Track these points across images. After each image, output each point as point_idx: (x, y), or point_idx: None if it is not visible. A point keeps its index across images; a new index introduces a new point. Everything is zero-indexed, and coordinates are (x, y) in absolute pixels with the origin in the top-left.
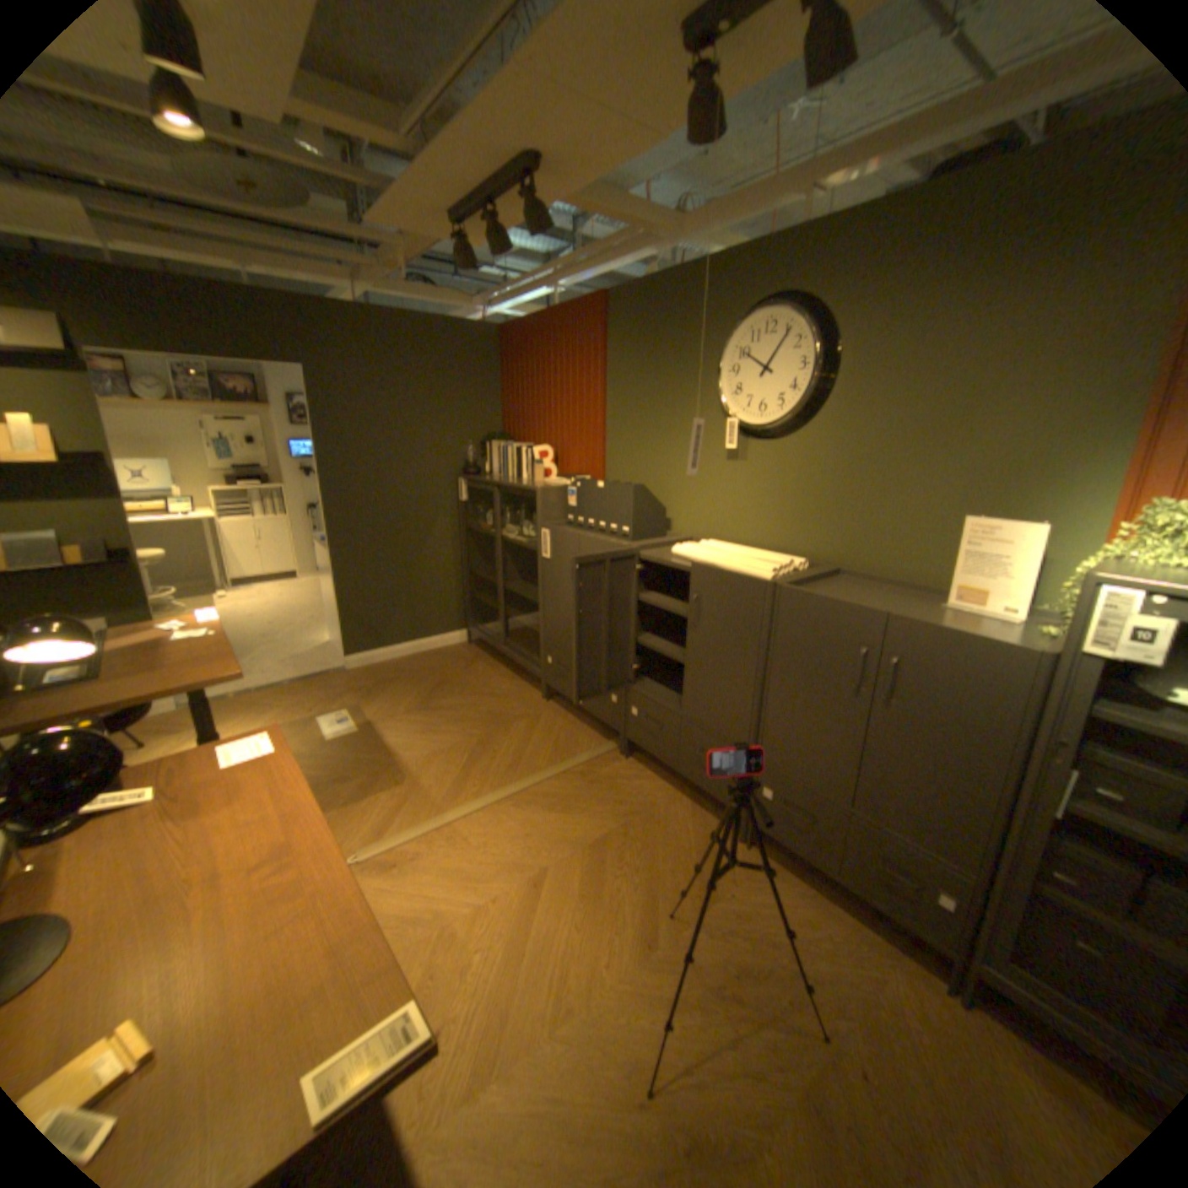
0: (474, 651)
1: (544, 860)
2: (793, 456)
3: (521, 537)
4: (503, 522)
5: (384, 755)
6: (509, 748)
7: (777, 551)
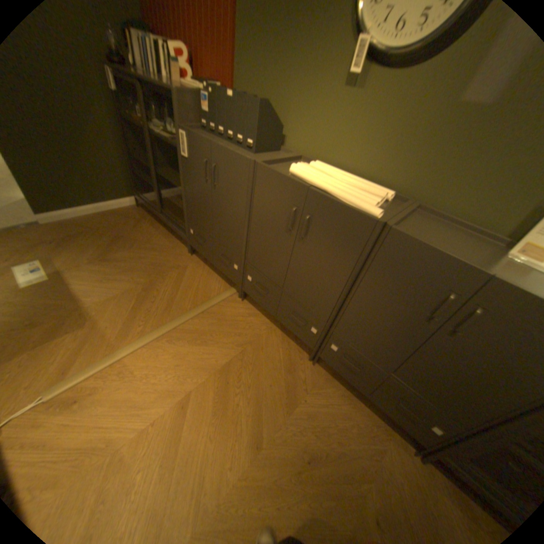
0: (140, 213)
1: (188, 384)
2: (411, 90)
3: (164, 132)
4: (150, 115)
5: (69, 301)
6: (164, 292)
7: (368, 178)
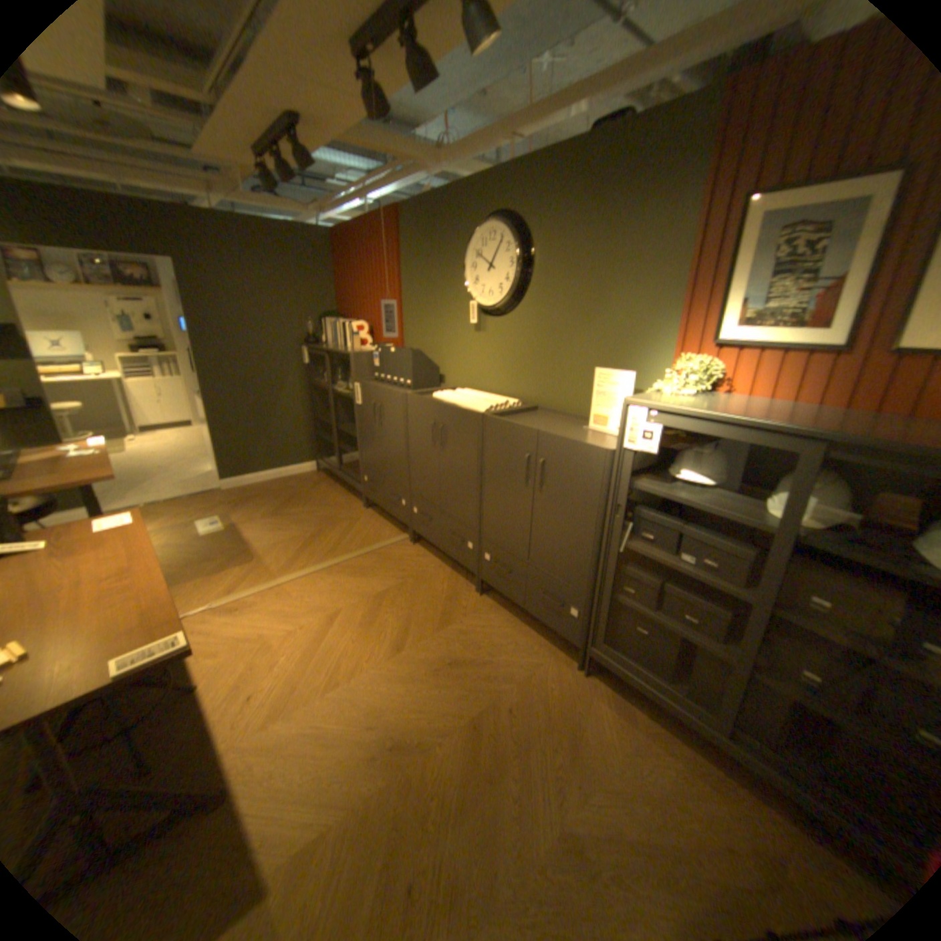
0: (321, 476)
1: (340, 604)
2: (512, 328)
3: (348, 389)
4: (337, 379)
5: (241, 544)
6: (332, 538)
7: (506, 396)
